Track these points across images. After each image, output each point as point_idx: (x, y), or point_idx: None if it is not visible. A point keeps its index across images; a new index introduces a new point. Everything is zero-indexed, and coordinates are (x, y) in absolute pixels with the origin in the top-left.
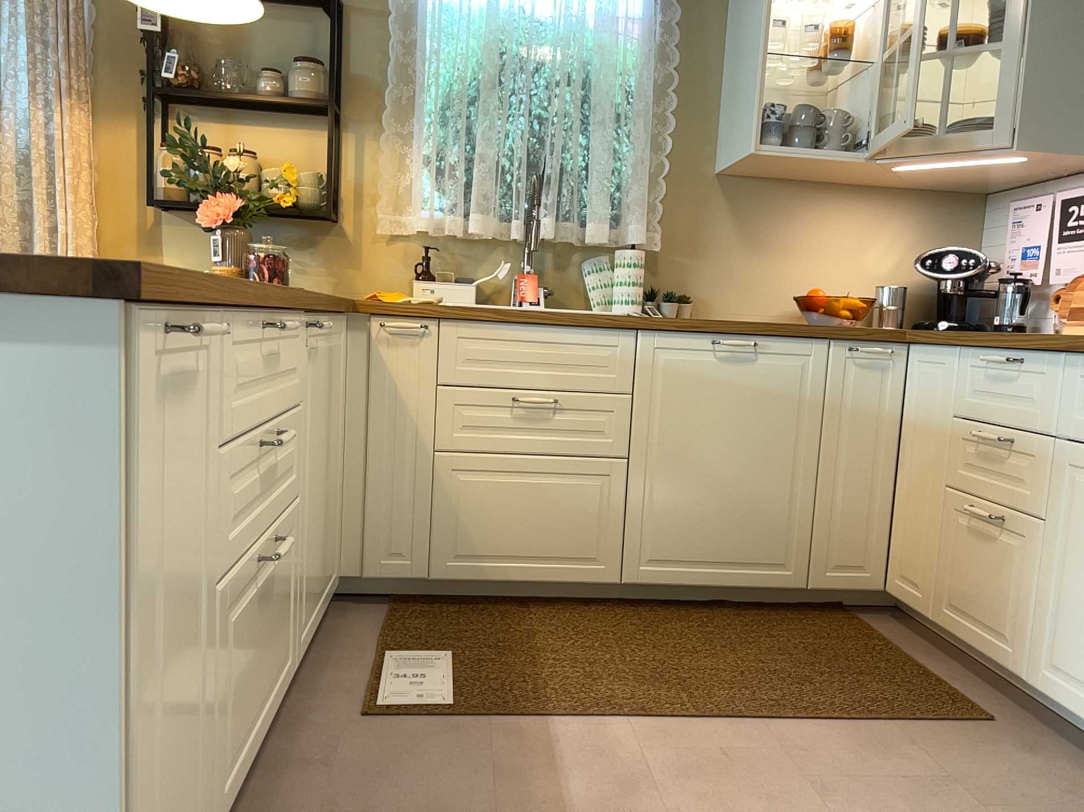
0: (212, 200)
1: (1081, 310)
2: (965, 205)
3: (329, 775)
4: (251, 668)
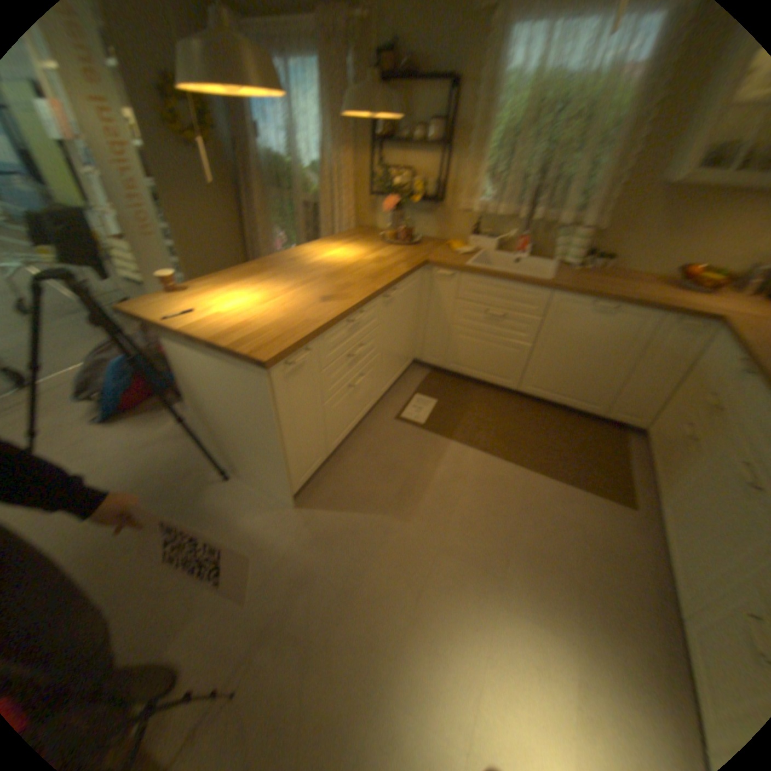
0: (390, 197)
1: None
2: None
3: (378, 436)
4: (352, 409)
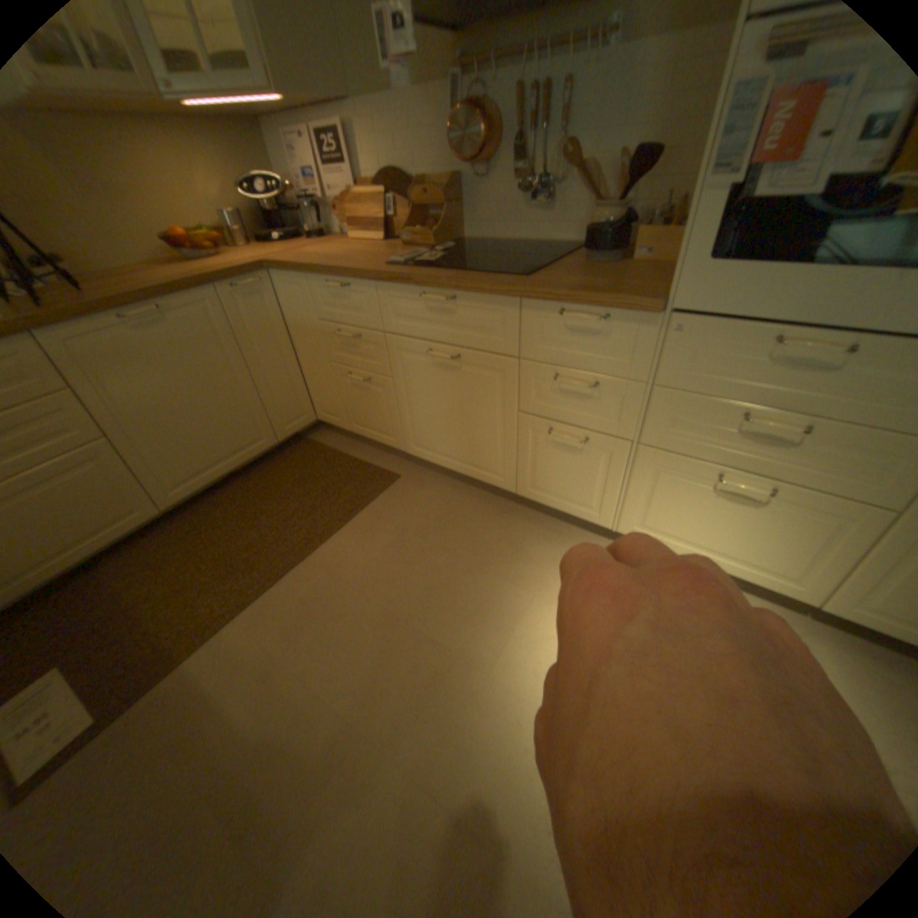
0: None
1: (351, 218)
2: (245, 127)
3: None
4: None
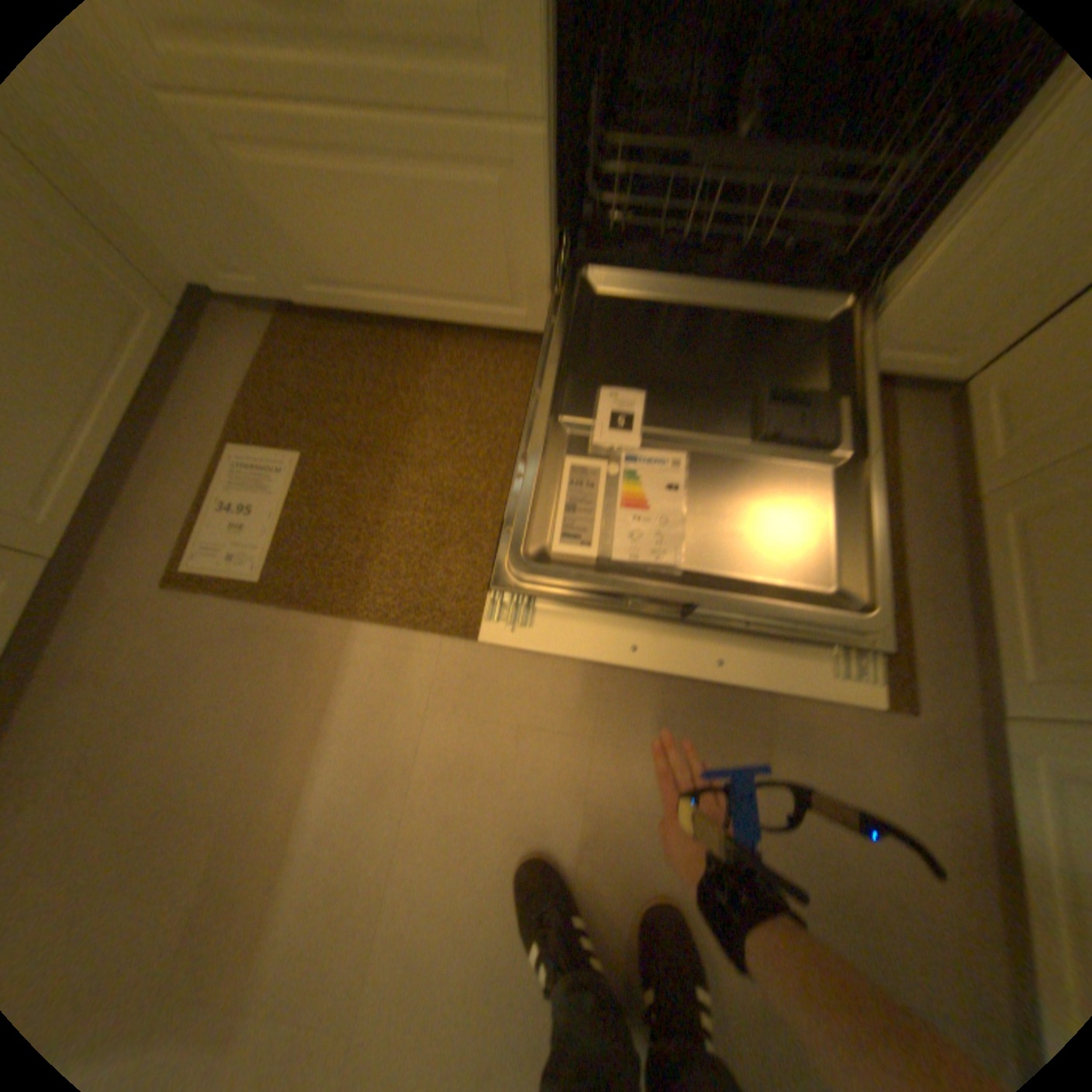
0: None
1: None
2: None
3: (103, 691)
4: None
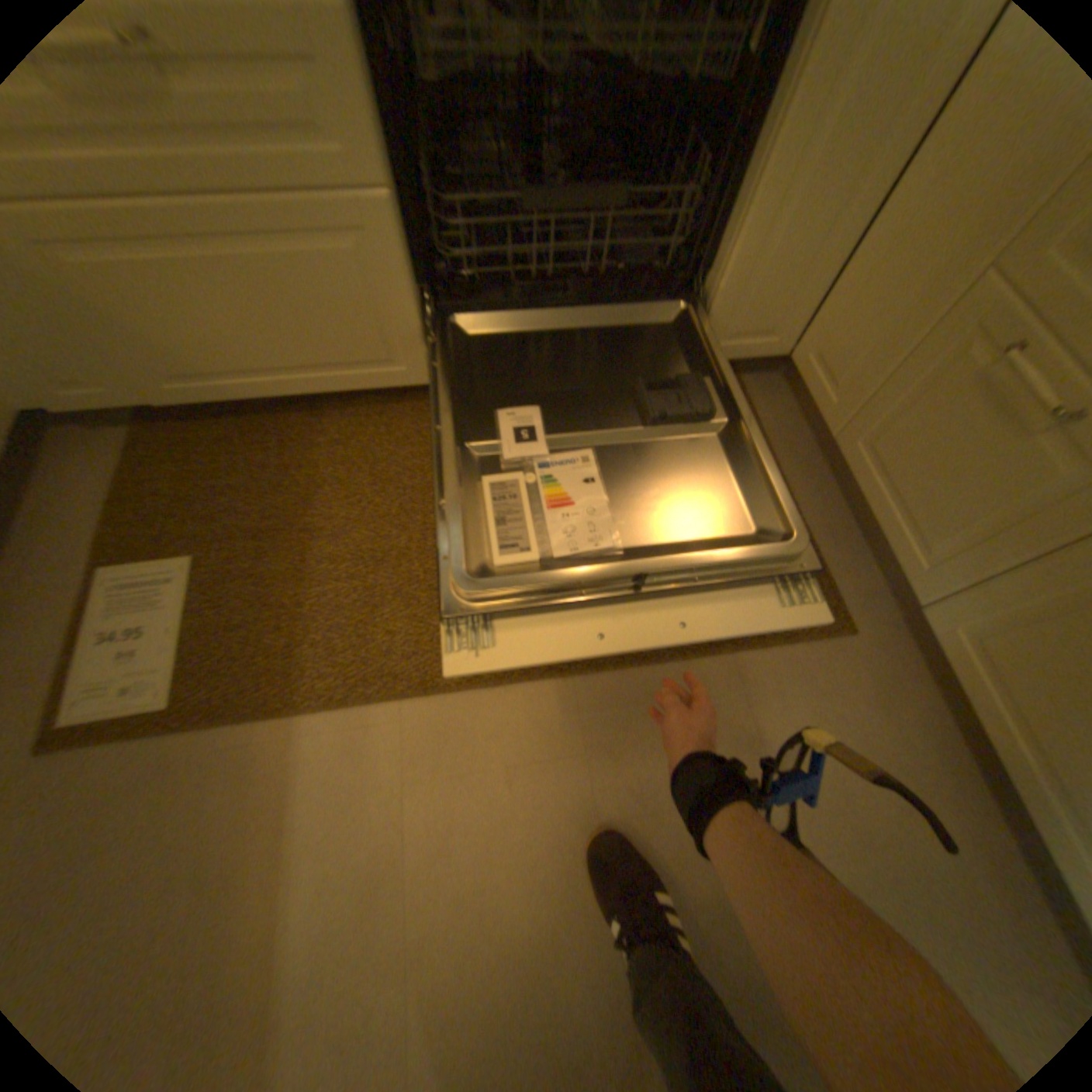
0: None
1: None
2: None
3: None
4: None
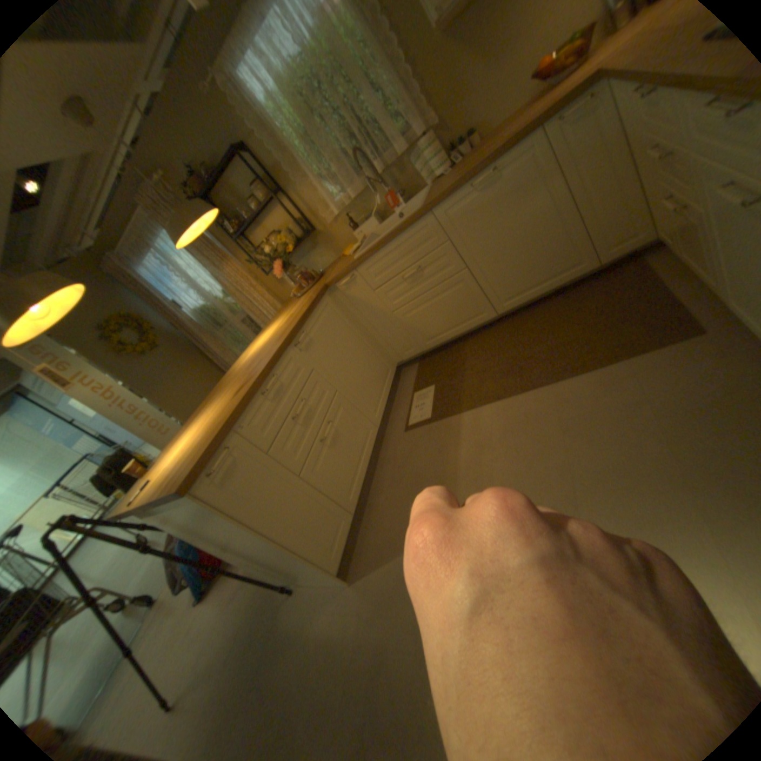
0: (275, 266)
1: None
2: None
3: (396, 460)
4: (346, 456)
